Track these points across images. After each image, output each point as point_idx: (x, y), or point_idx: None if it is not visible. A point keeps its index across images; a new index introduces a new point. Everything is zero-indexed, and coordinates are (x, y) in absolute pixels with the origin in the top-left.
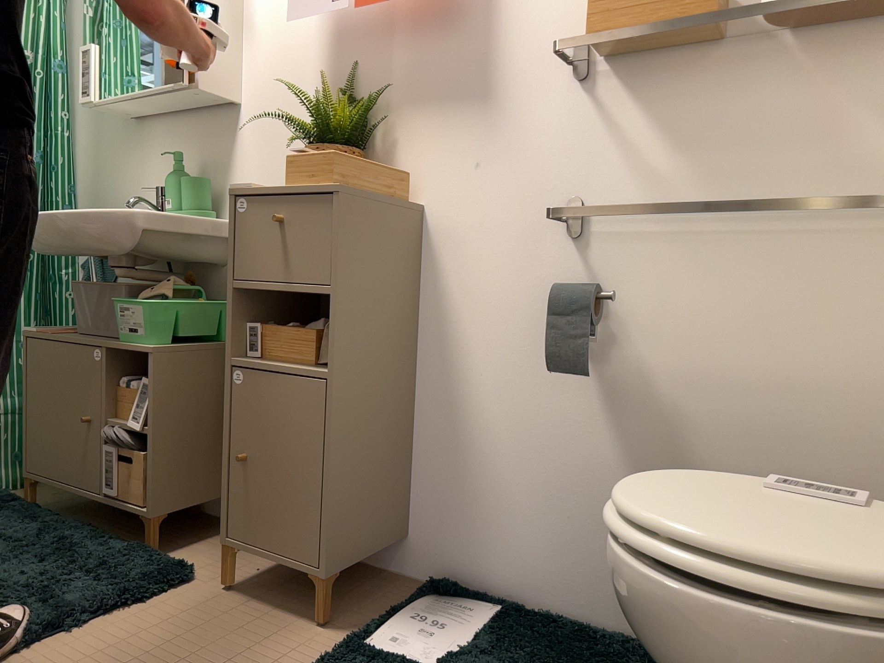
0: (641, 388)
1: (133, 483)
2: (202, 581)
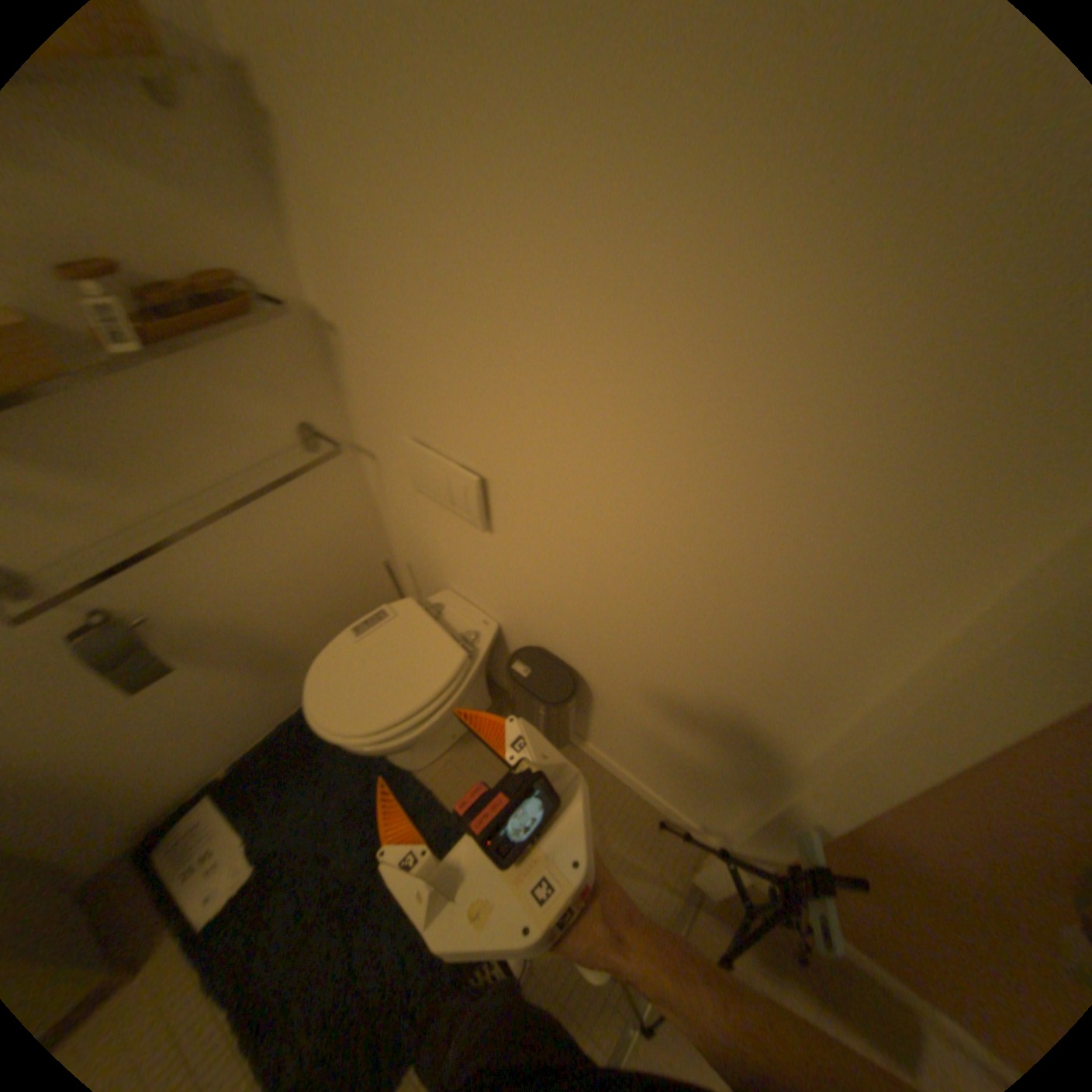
0: (190, 636)
1: None
2: None
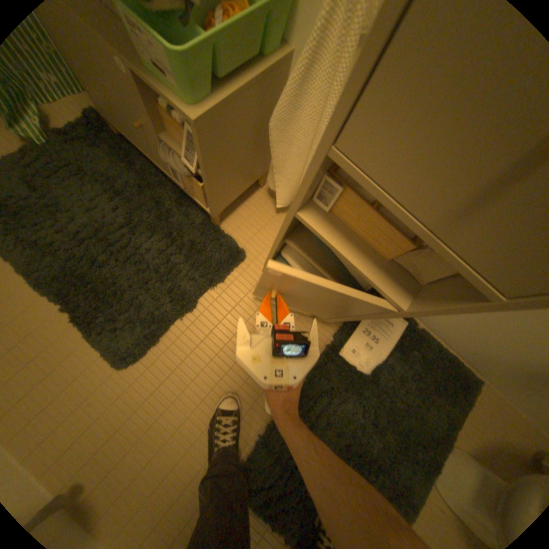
0: None
1: (198, 192)
2: (252, 259)
